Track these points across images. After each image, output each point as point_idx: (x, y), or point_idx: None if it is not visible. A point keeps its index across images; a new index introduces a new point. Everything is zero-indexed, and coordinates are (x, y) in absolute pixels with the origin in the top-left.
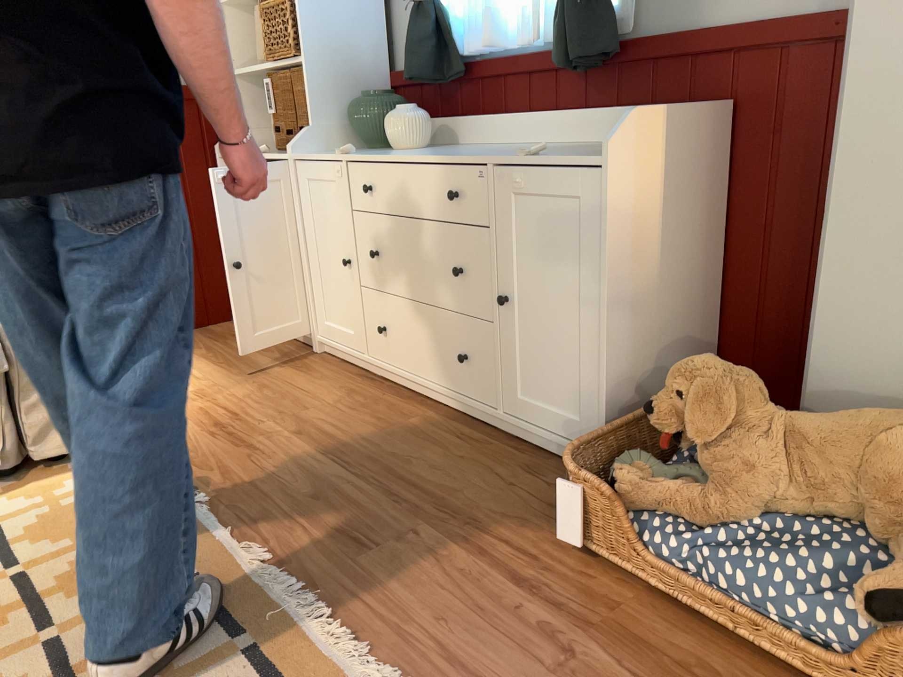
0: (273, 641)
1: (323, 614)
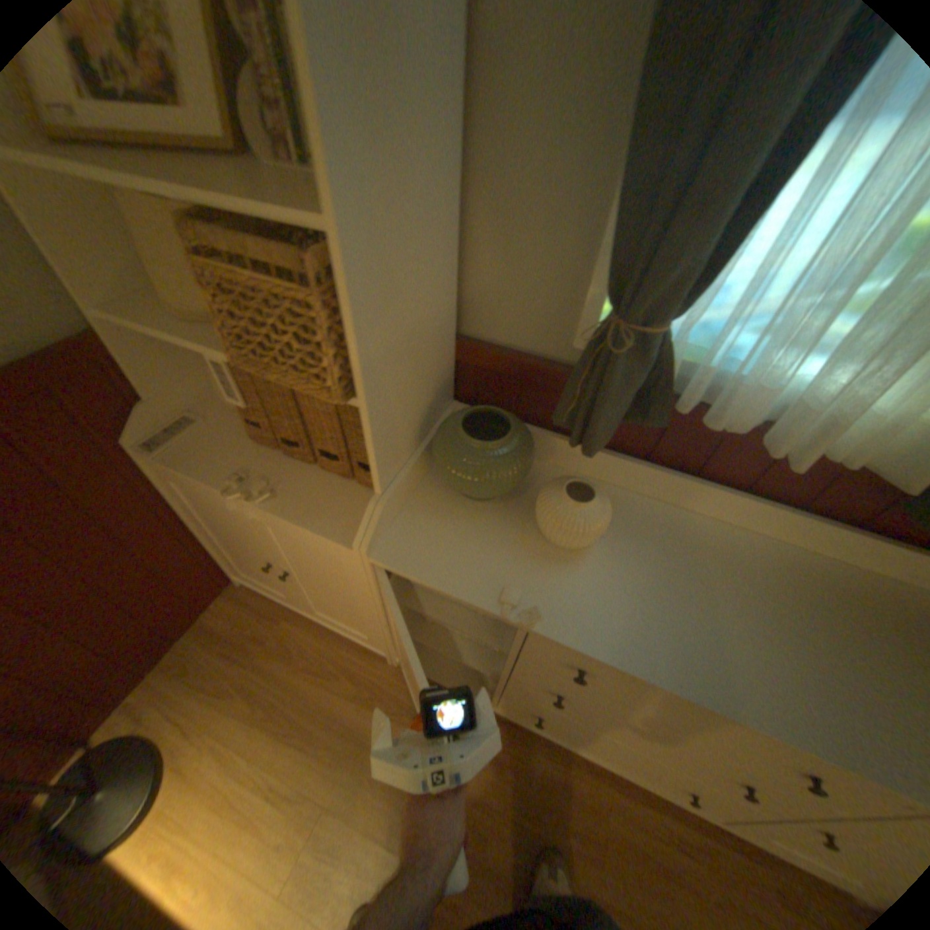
0: None
1: None
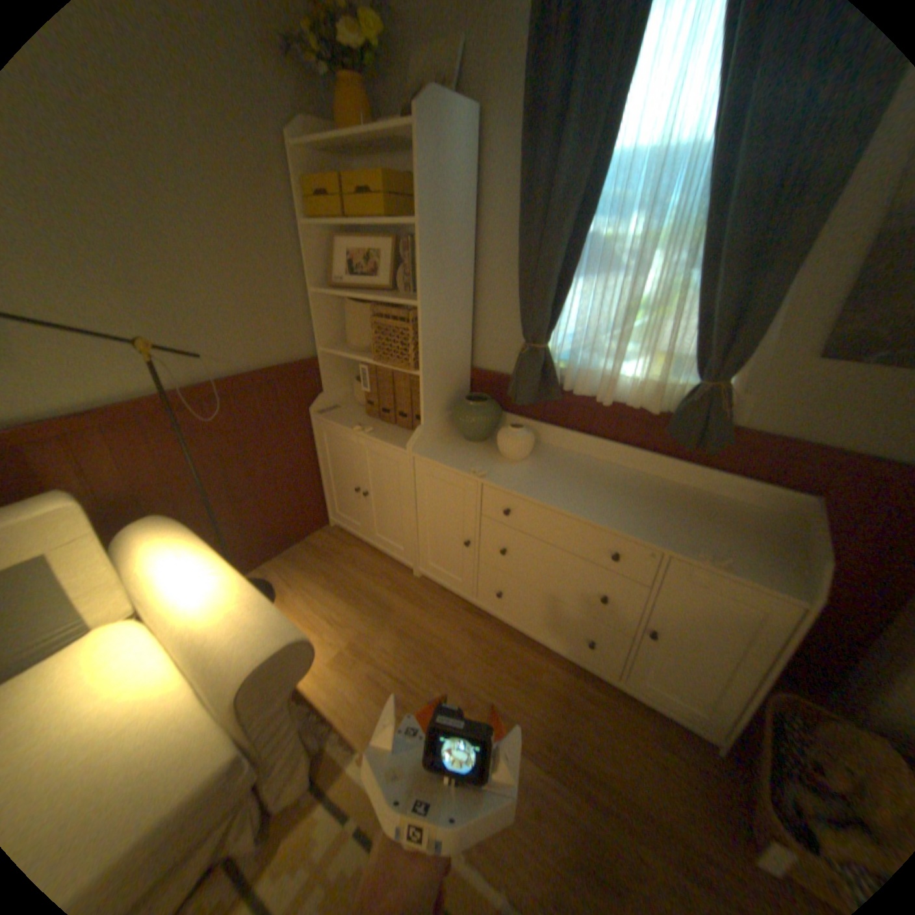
0: None
1: None
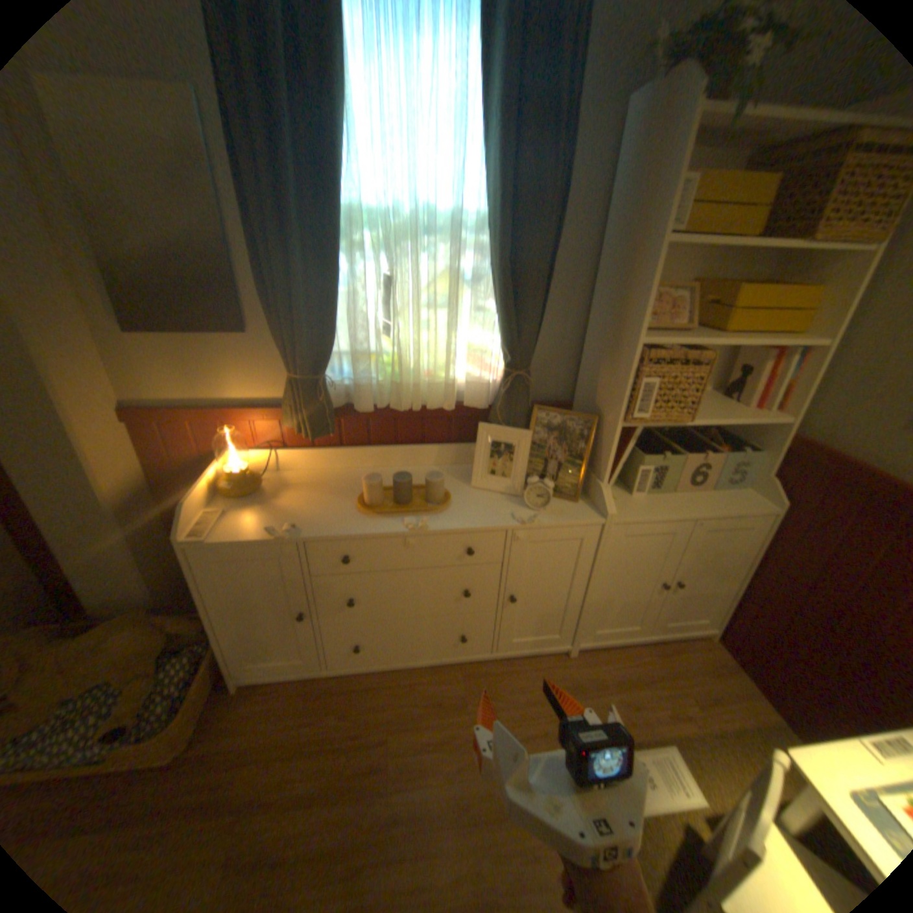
0: None
1: None
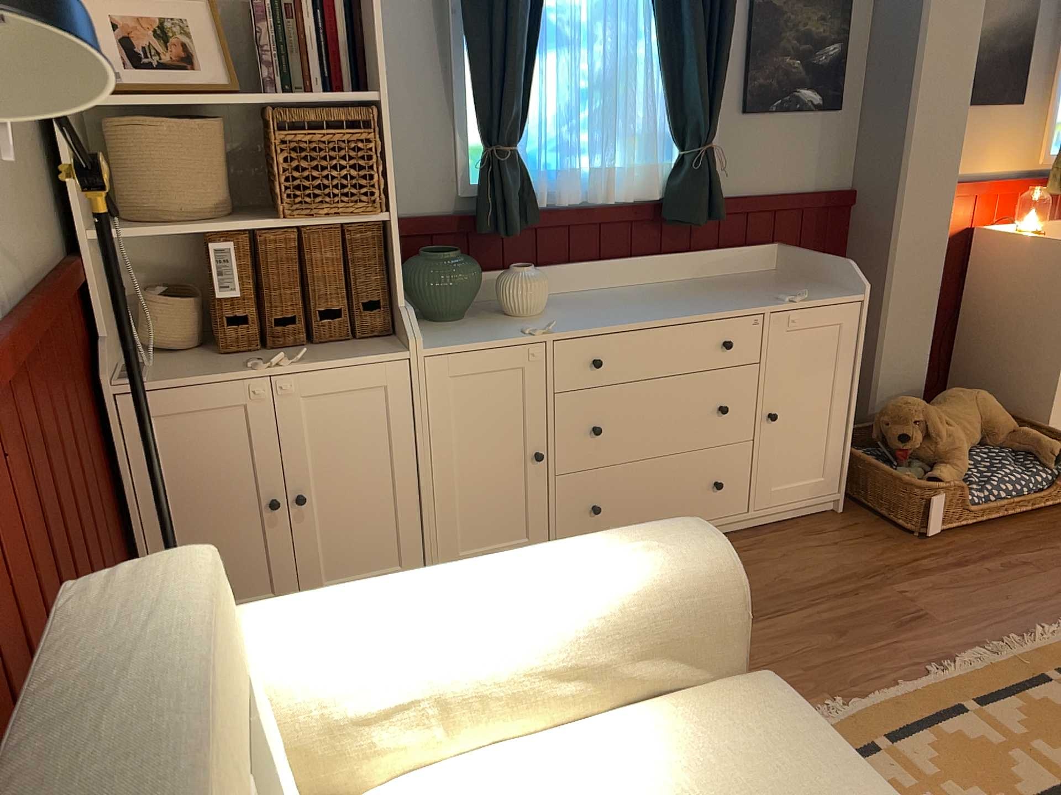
0: (1050, 665)
1: (1012, 643)
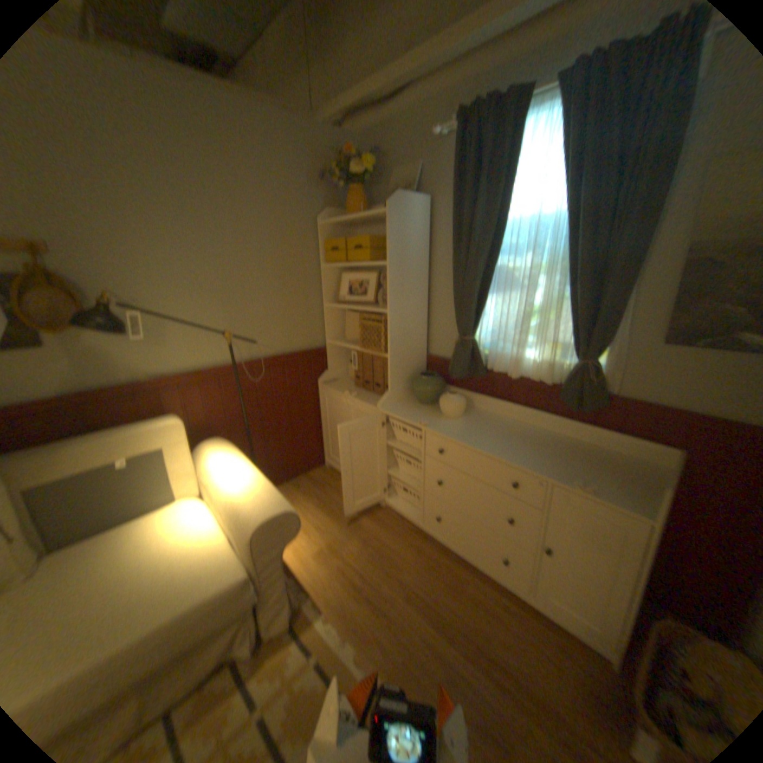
0: None
1: None
